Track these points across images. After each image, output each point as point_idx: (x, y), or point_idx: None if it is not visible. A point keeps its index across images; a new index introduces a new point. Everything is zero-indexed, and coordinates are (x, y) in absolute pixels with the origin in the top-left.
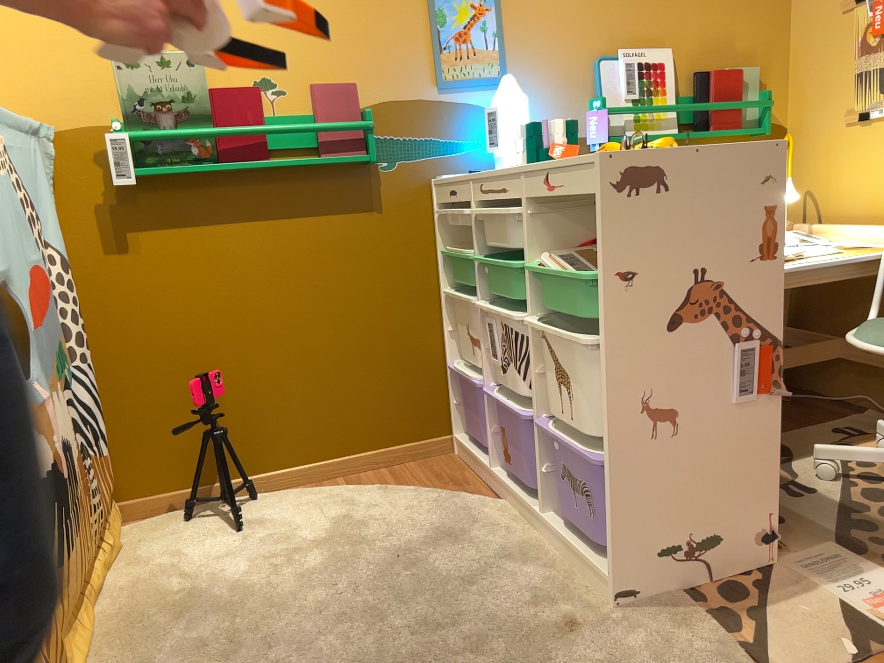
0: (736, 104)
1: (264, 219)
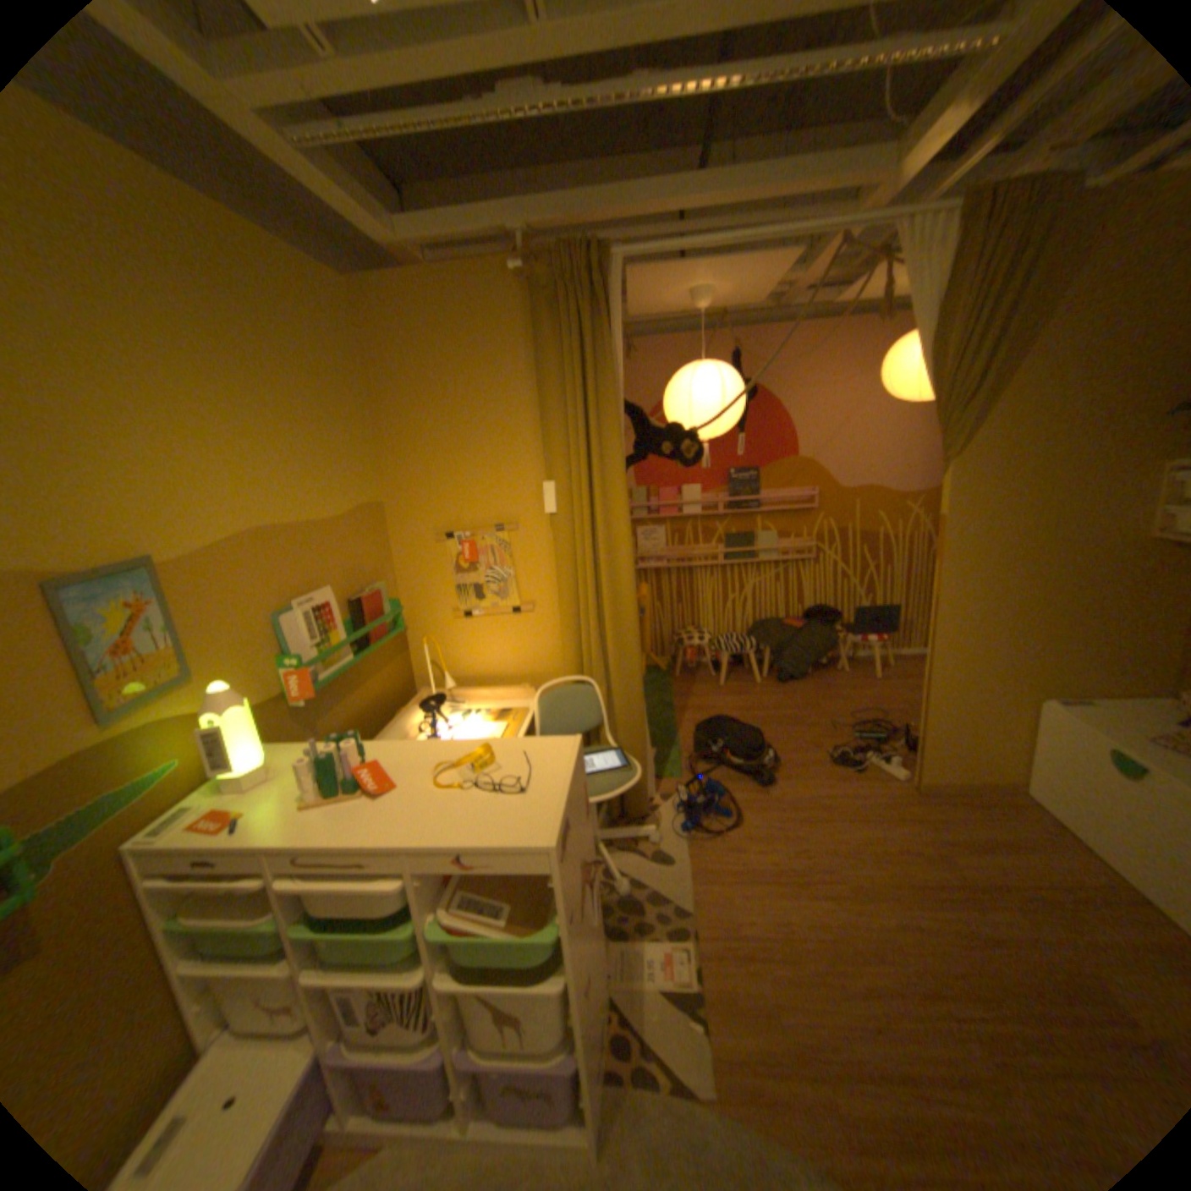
0: (386, 618)
1: None
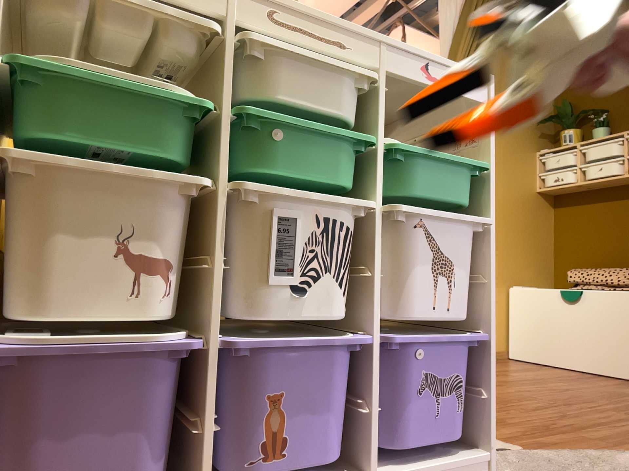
0: None
1: None
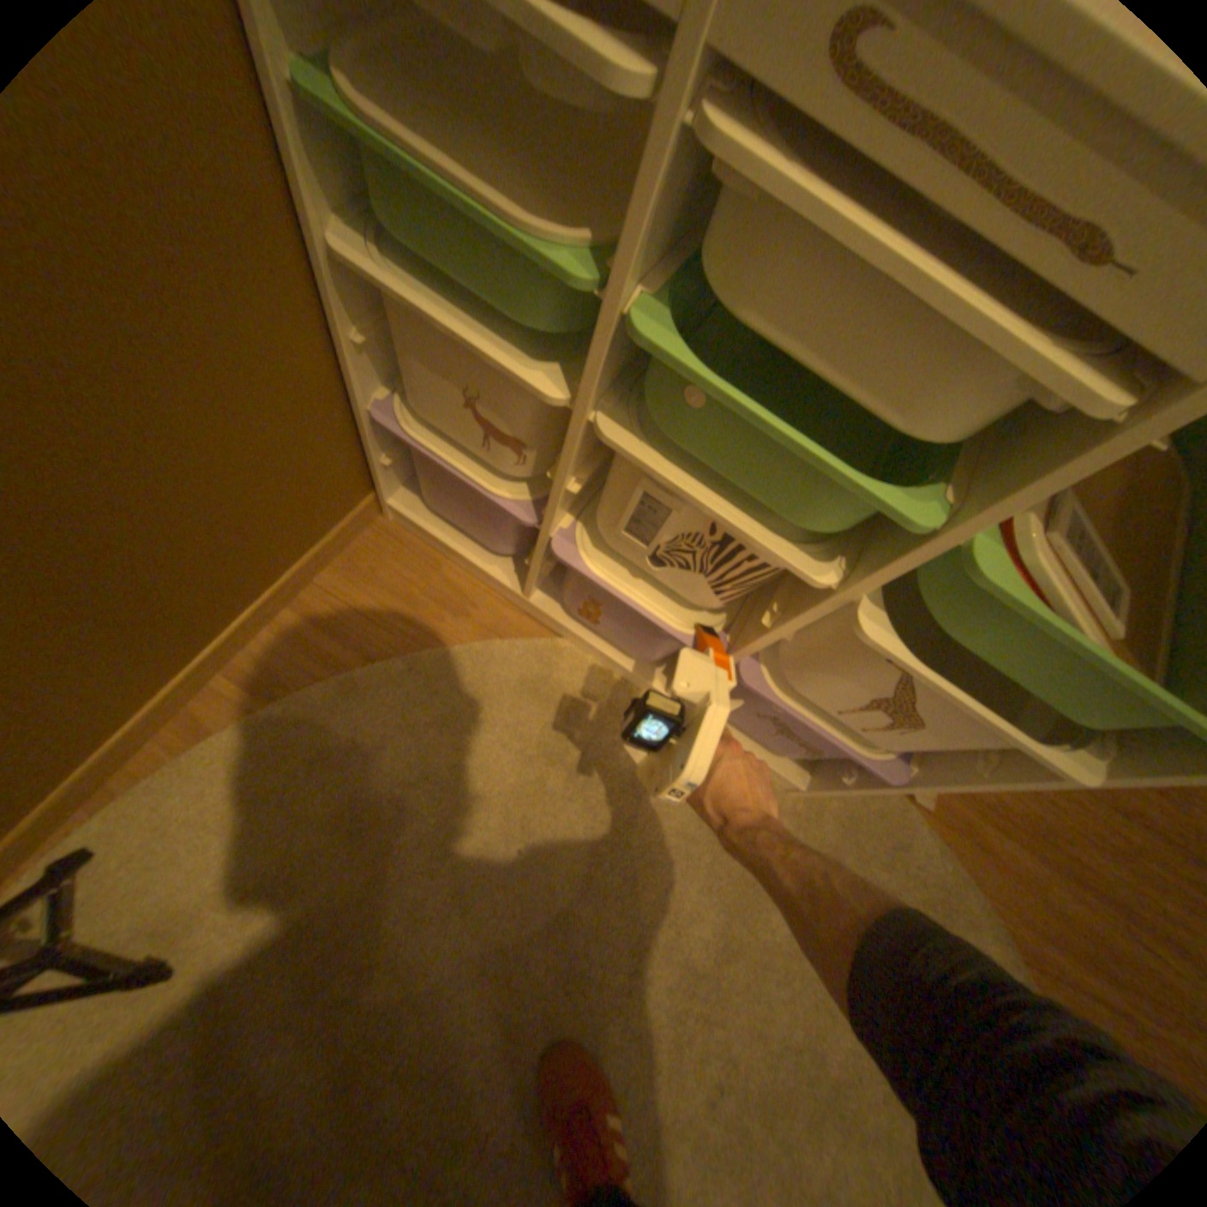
0: None
1: None
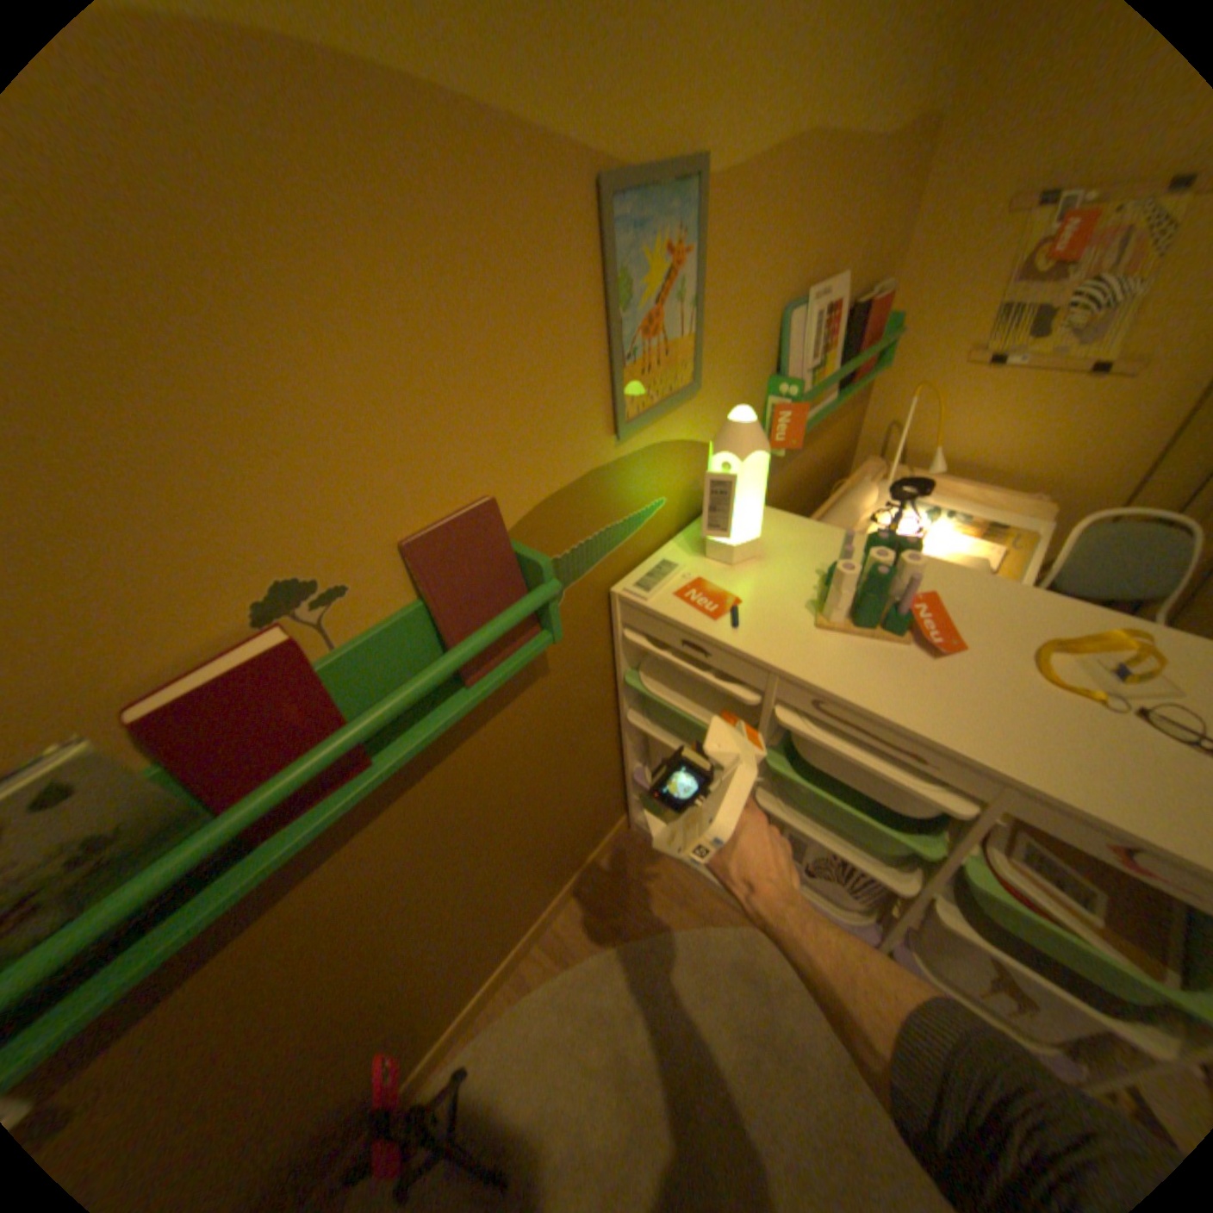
0: (888, 341)
1: (372, 819)
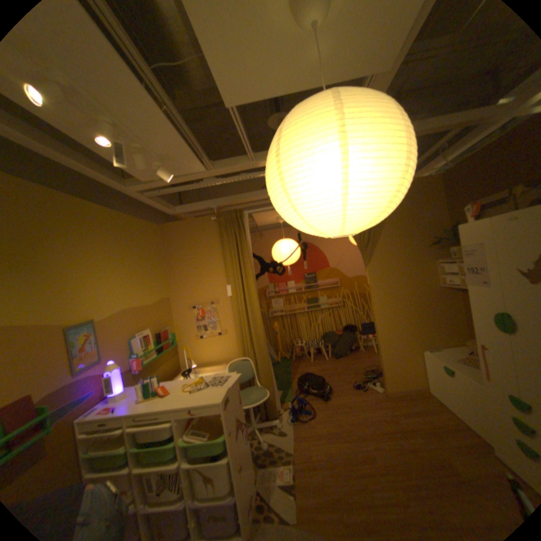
0: (169, 340)
1: None
